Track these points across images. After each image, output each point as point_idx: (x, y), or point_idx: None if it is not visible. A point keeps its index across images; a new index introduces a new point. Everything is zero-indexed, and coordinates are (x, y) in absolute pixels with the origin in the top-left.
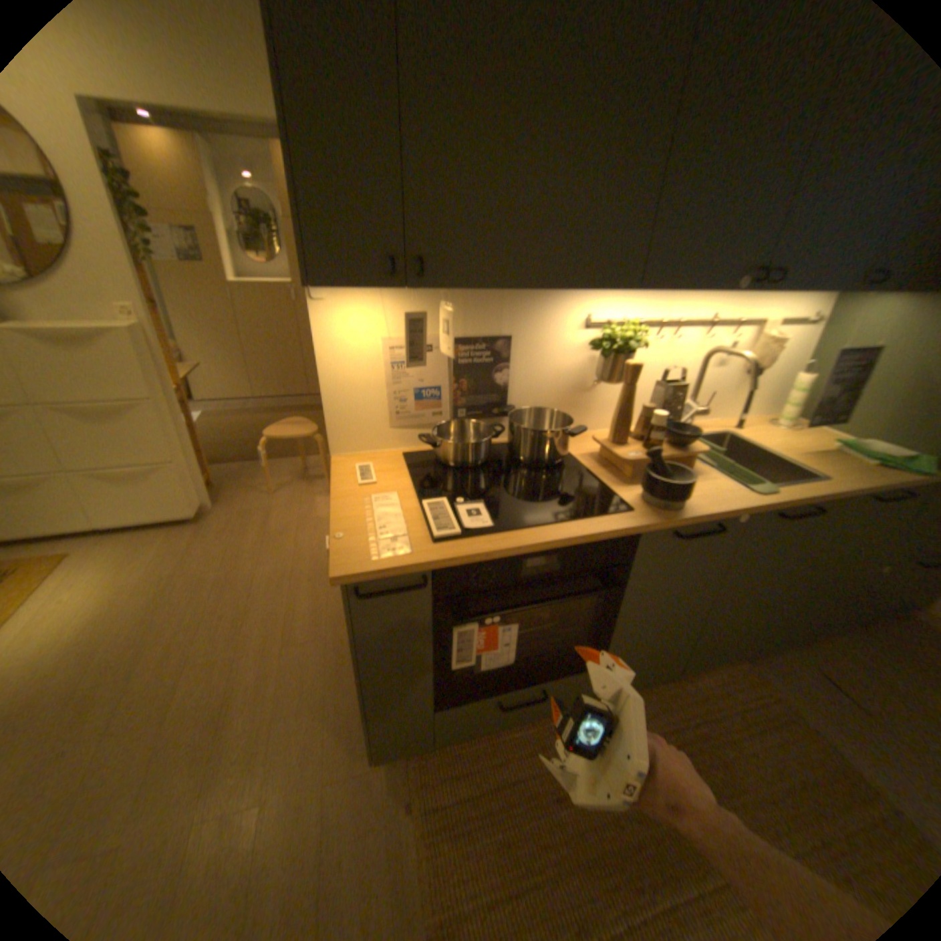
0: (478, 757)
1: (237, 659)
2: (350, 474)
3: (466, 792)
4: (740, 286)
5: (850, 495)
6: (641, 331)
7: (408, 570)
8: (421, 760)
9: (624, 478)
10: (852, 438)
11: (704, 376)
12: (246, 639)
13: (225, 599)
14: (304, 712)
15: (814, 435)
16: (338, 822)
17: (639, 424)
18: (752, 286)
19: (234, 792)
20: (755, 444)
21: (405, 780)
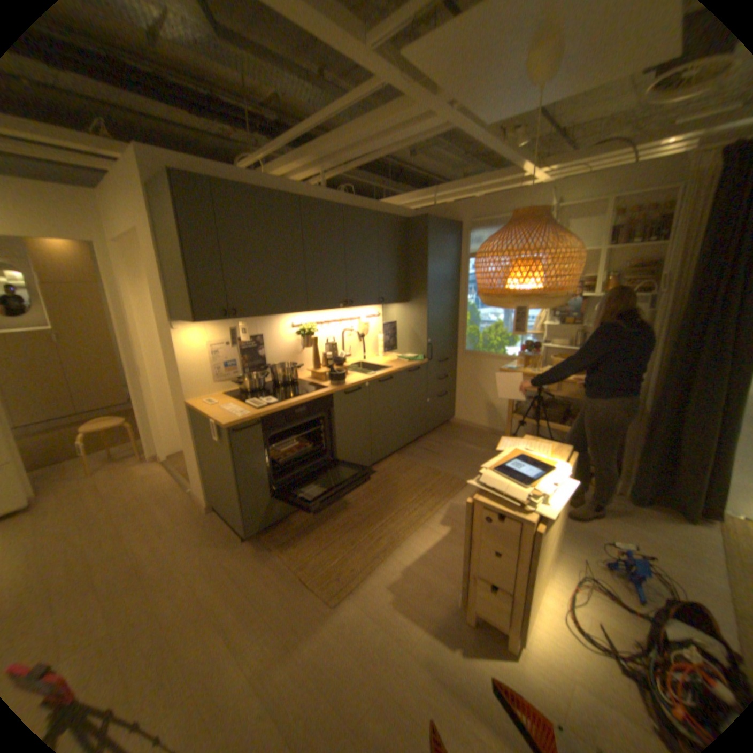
0: (294, 524)
1: (127, 551)
2: (201, 405)
3: (293, 535)
4: (342, 308)
5: (397, 371)
6: (313, 327)
7: (251, 419)
8: (267, 535)
9: (322, 381)
10: (400, 356)
11: (343, 341)
12: (128, 543)
13: (94, 534)
14: (191, 550)
15: (389, 358)
16: (234, 570)
17: (324, 364)
18: (346, 308)
19: (168, 588)
20: (369, 364)
21: (262, 544)
